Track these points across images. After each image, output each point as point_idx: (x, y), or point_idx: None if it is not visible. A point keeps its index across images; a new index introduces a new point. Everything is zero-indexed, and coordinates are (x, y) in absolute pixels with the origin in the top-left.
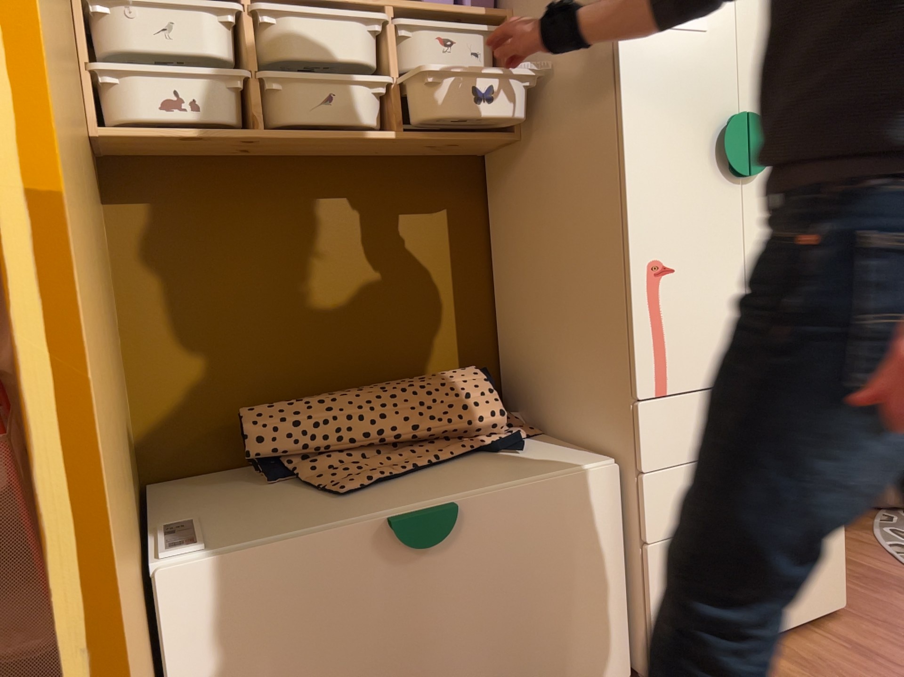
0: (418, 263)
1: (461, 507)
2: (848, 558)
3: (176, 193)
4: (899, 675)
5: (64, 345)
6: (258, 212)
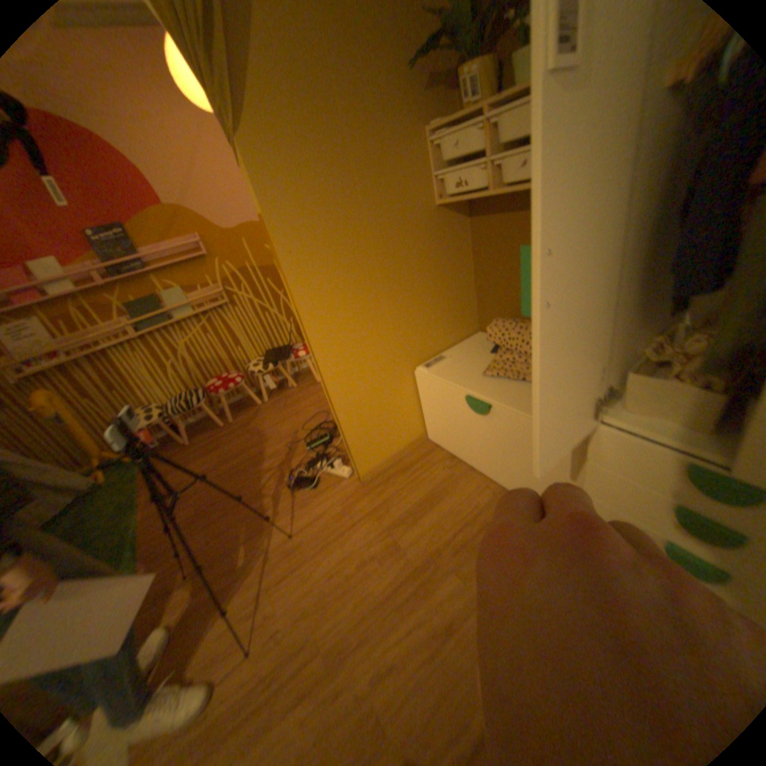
0: None
1: (494, 406)
2: None
3: (492, 207)
4: None
5: (308, 333)
6: (525, 216)
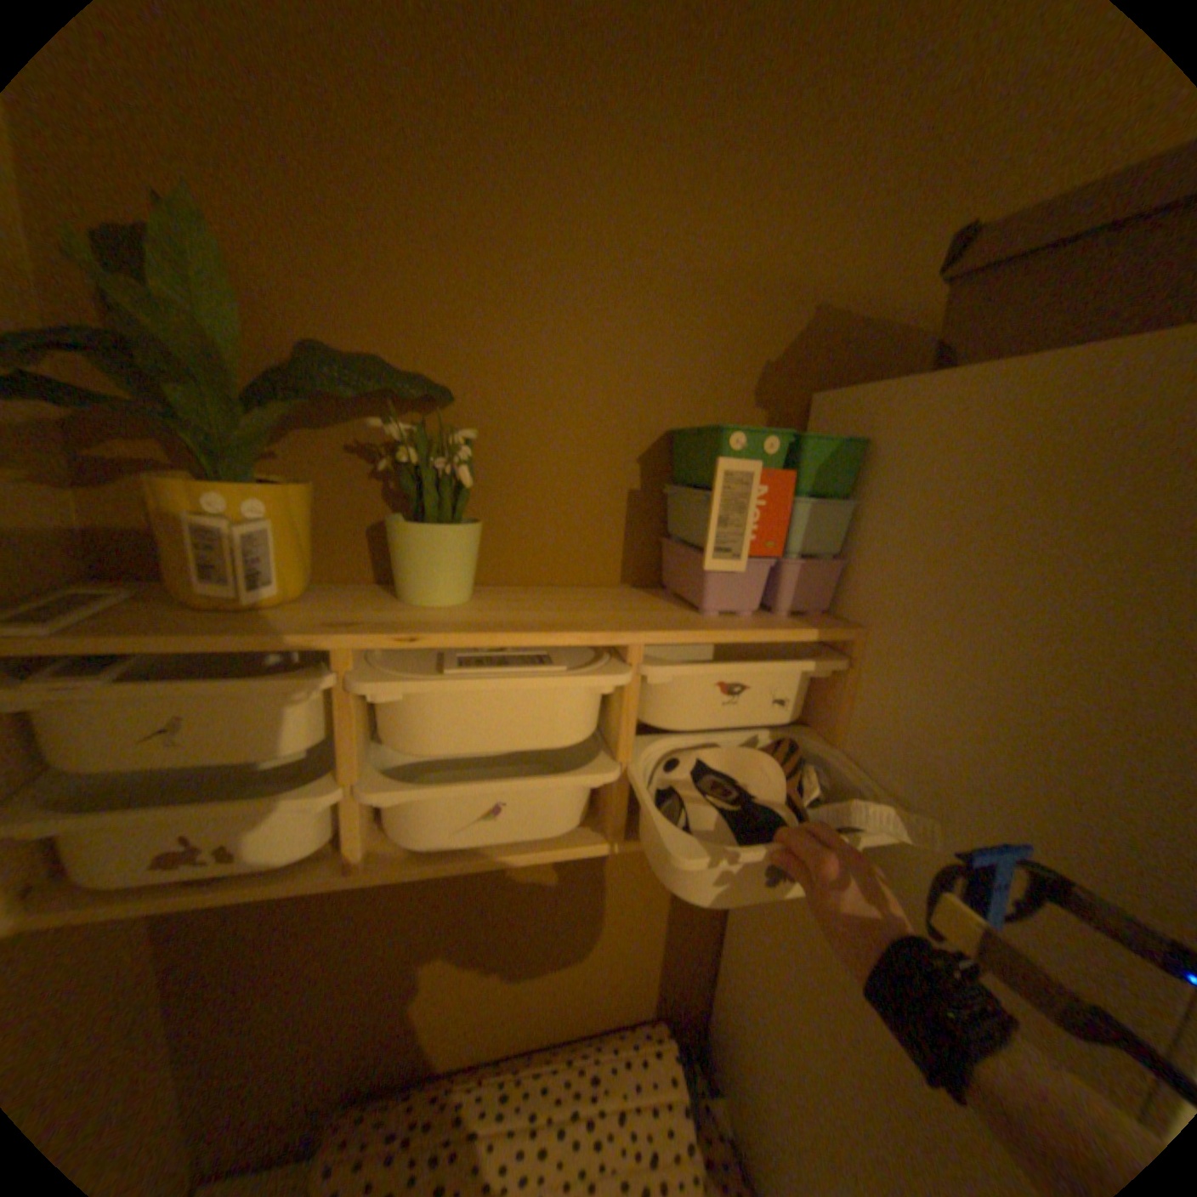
0: (621, 894)
1: None
2: None
3: None
4: None
5: None
6: None
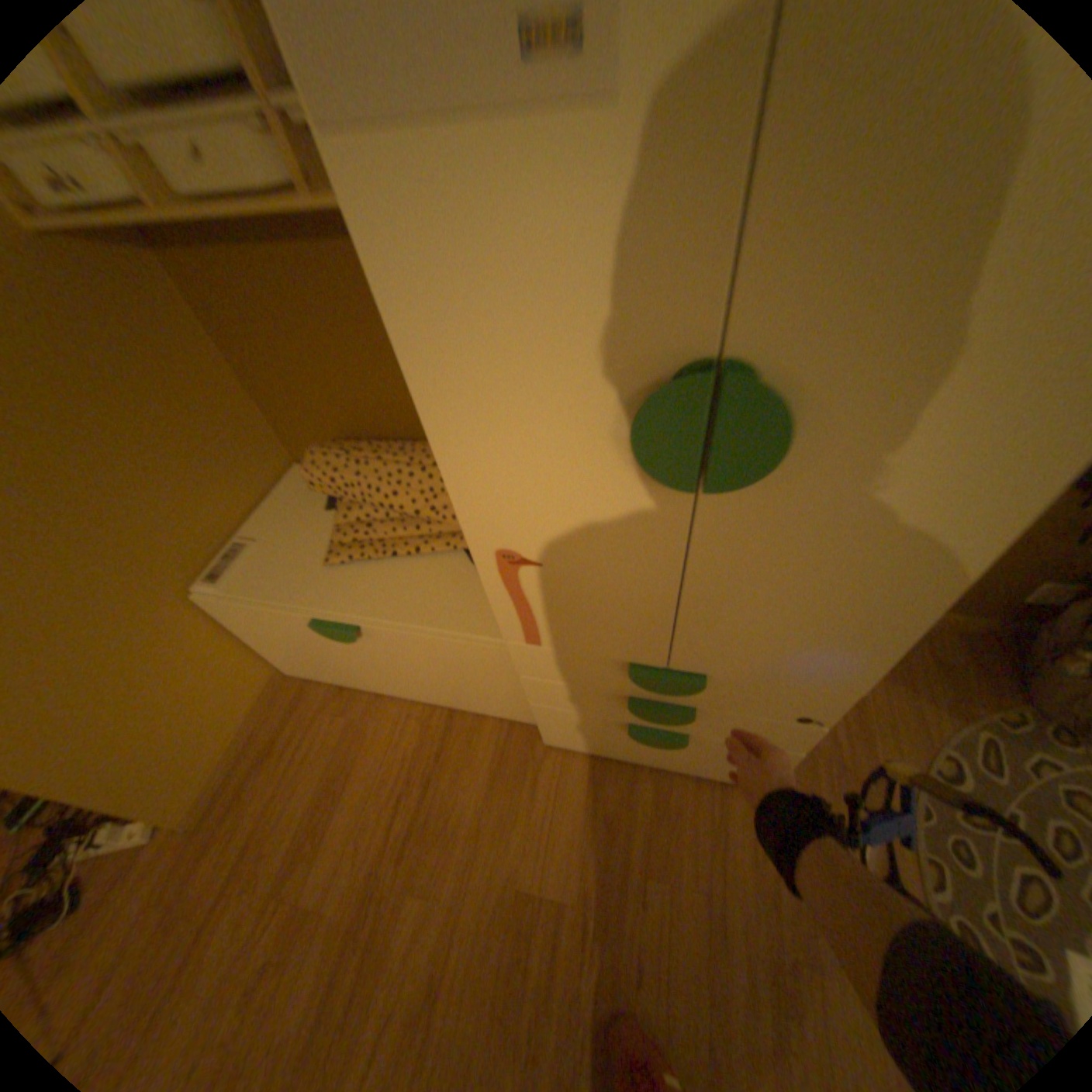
0: None
1: (365, 628)
2: (866, 742)
3: (197, 238)
4: (709, 876)
5: None
6: (276, 259)
